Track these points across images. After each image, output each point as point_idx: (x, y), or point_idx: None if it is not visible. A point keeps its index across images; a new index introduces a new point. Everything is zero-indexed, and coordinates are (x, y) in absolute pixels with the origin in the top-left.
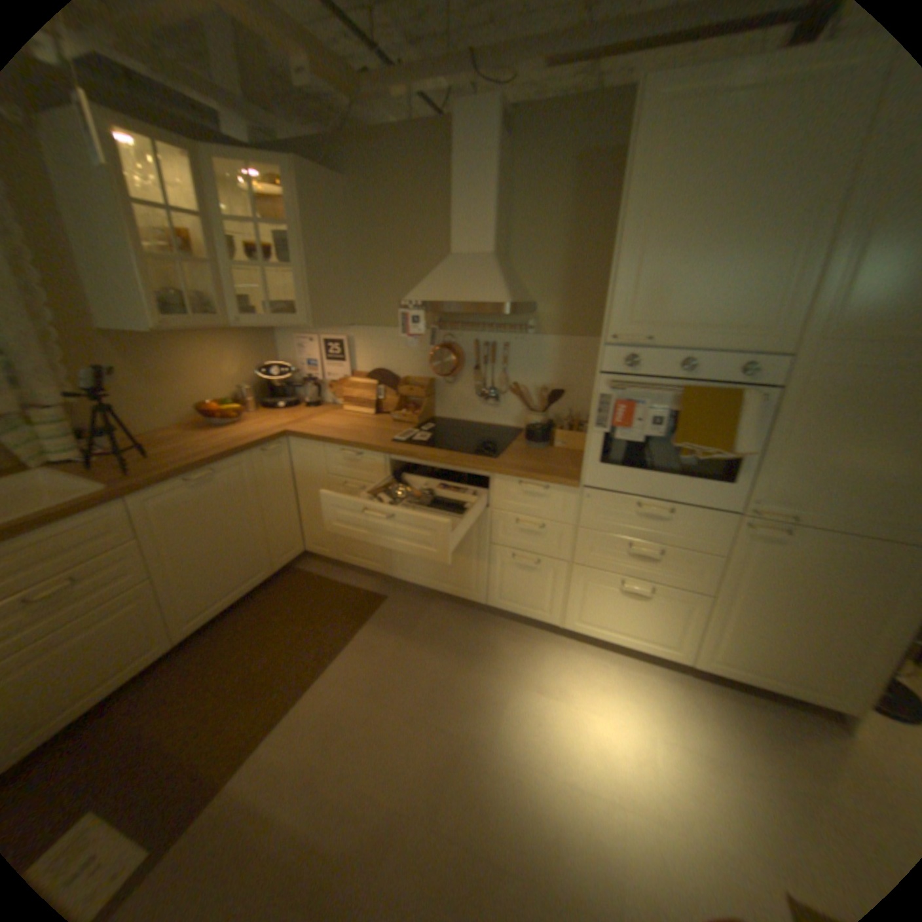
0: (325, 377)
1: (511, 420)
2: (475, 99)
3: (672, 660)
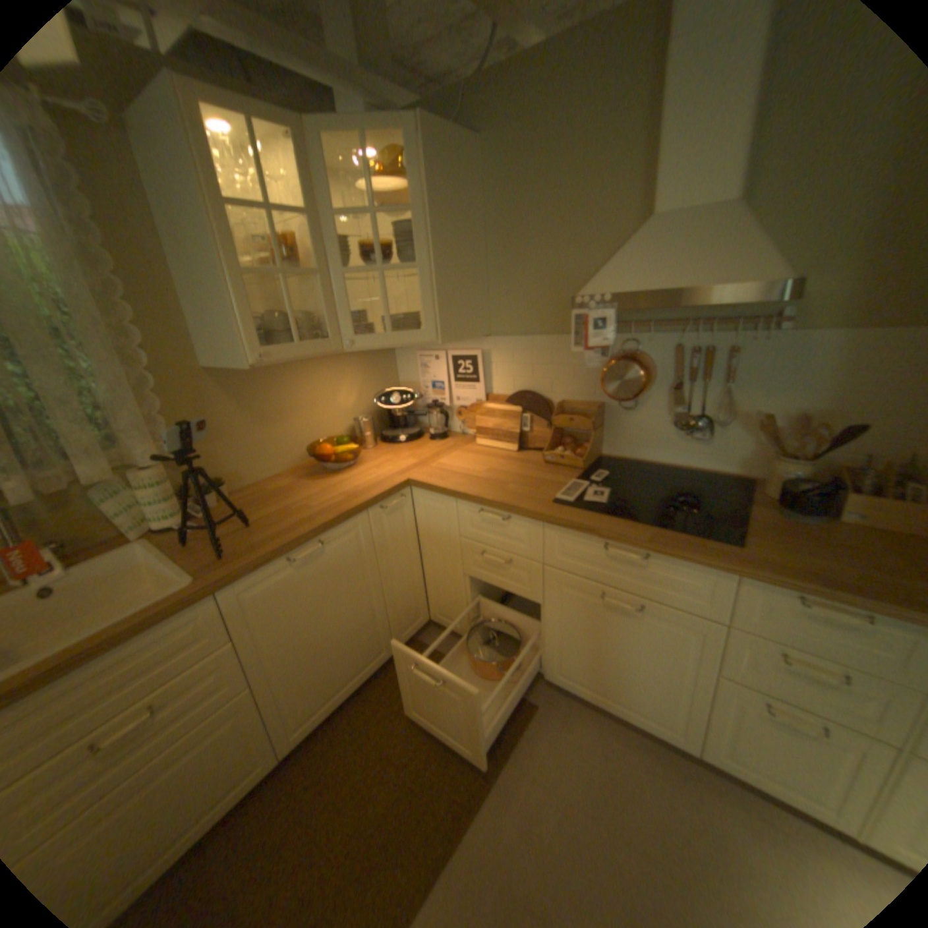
0: (456, 402)
1: (737, 464)
2: None
3: None
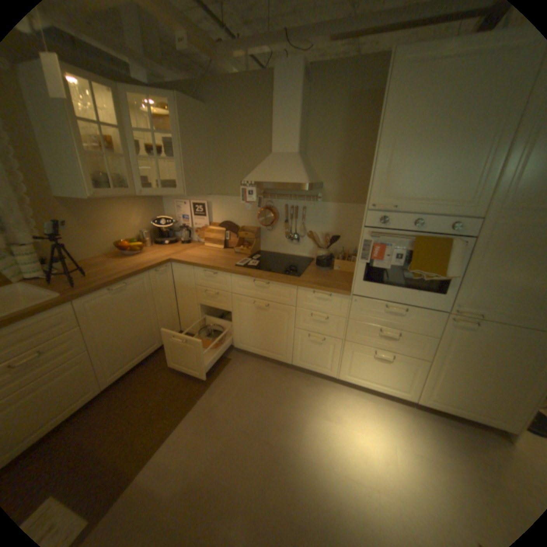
0: (194, 226)
1: (308, 253)
2: (289, 59)
3: (405, 399)
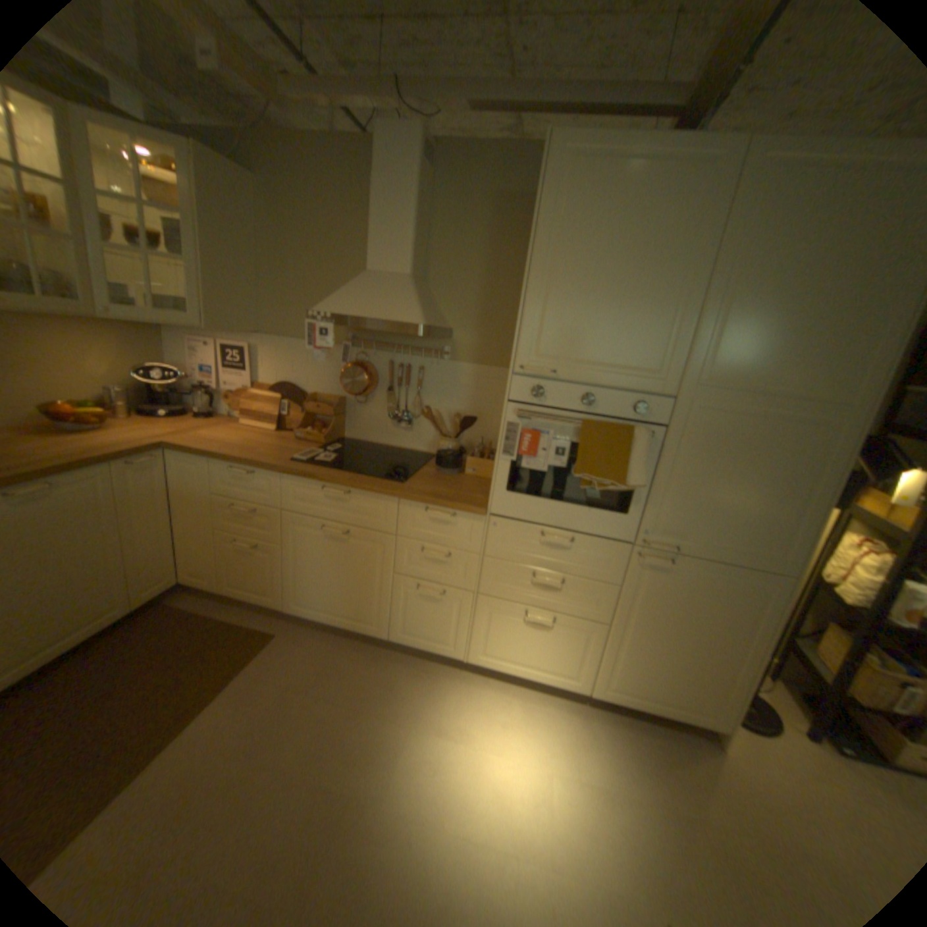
0: (222, 386)
1: (425, 445)
2: (398, 123)
3: (571, 691)
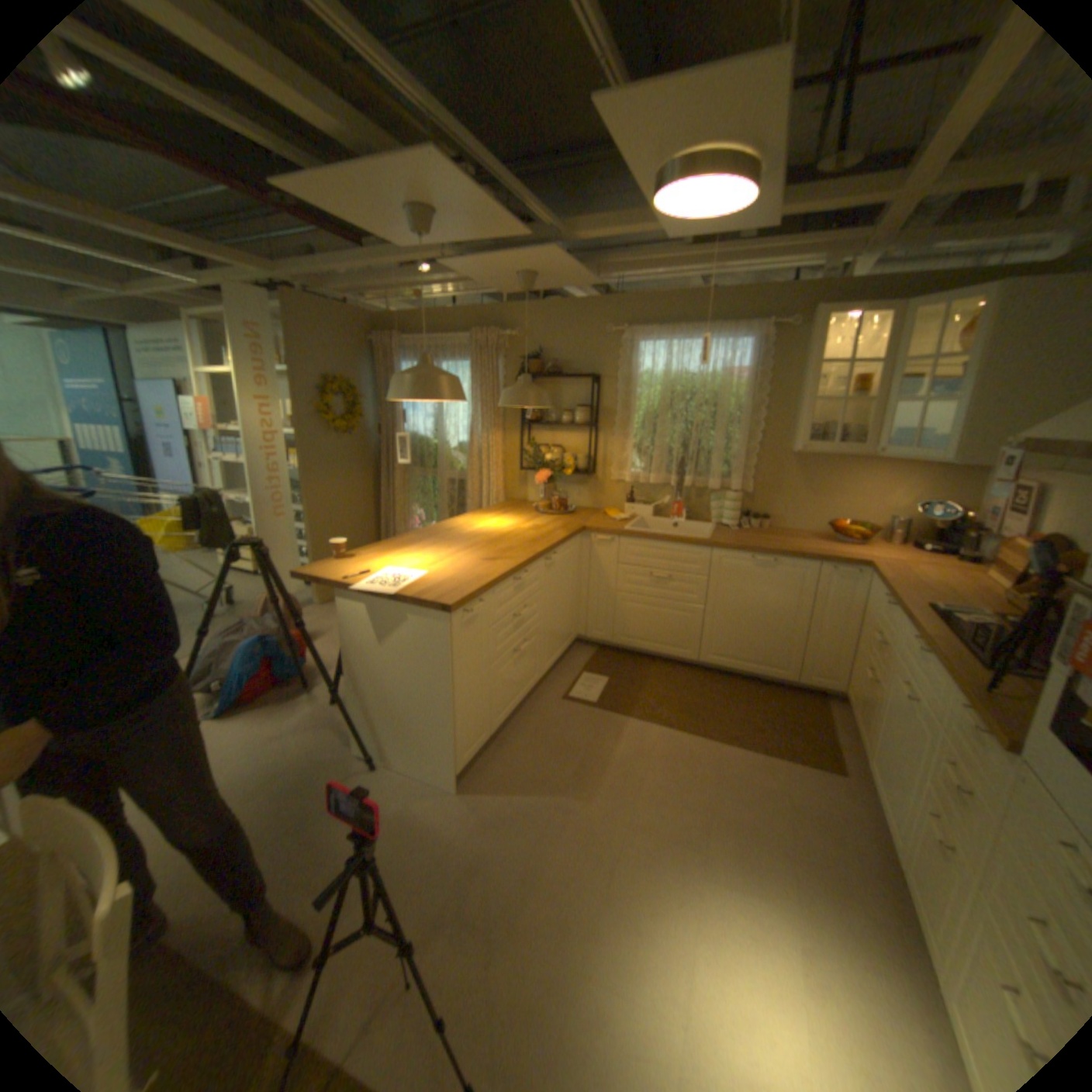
0: (1003, 533)
1: None
2: None
3: None
